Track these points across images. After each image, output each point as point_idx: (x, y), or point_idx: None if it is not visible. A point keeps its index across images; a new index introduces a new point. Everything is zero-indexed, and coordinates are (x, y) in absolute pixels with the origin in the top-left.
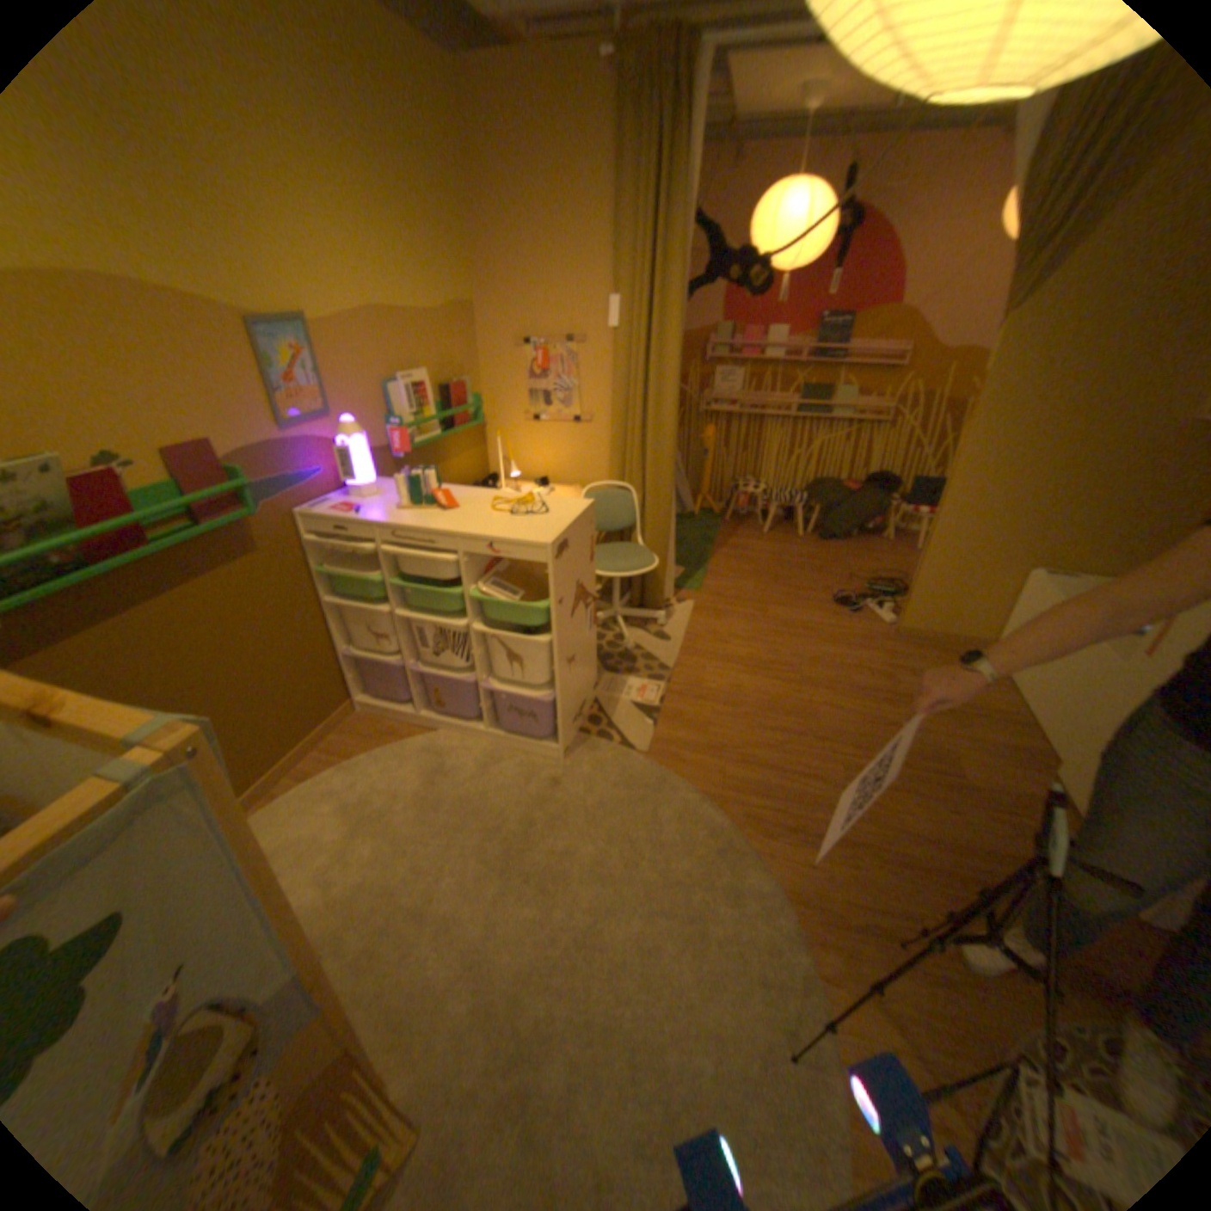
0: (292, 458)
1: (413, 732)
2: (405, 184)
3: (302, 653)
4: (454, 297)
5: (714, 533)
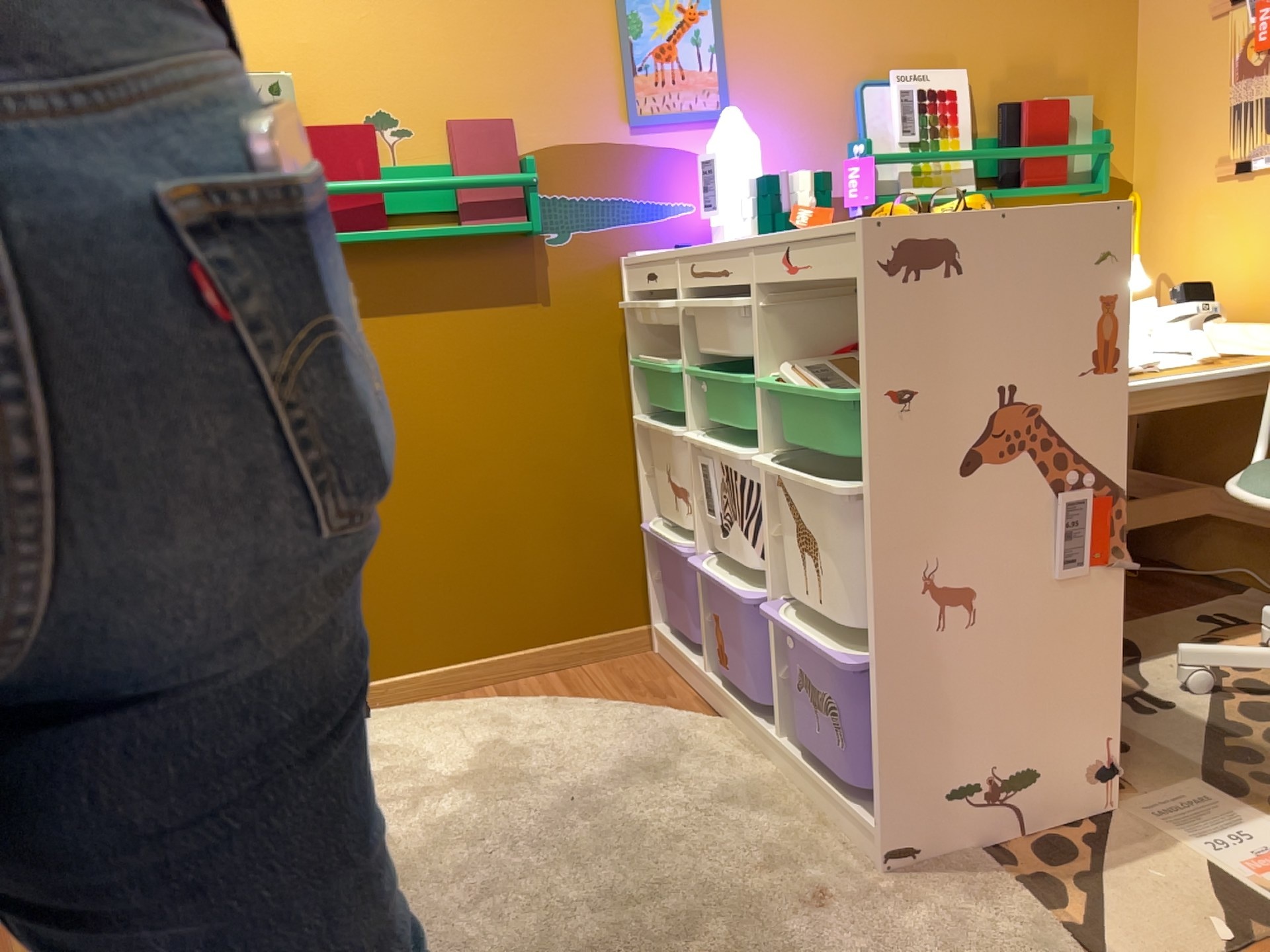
0: (645, 176)
1: (690, 707)
2: None
3: (583, 494)
4: None
5: None
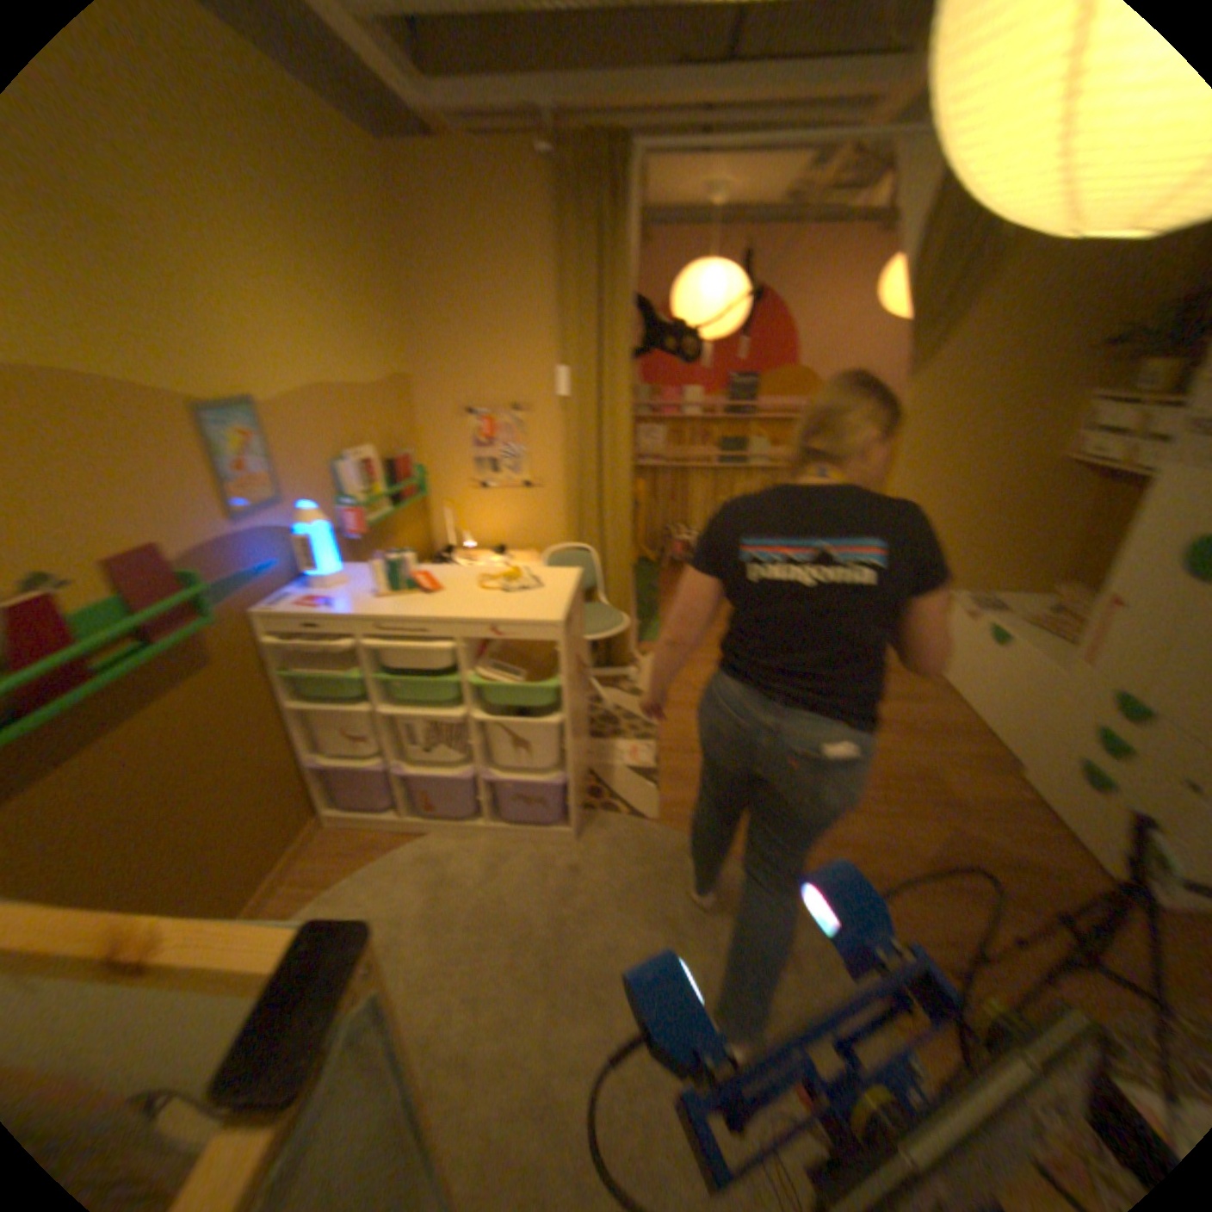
0: (252, 552)
1: (400, 840)
2: (348, 262)
3: (268, 771)
4: (398, 371)
5: (658, 582)
